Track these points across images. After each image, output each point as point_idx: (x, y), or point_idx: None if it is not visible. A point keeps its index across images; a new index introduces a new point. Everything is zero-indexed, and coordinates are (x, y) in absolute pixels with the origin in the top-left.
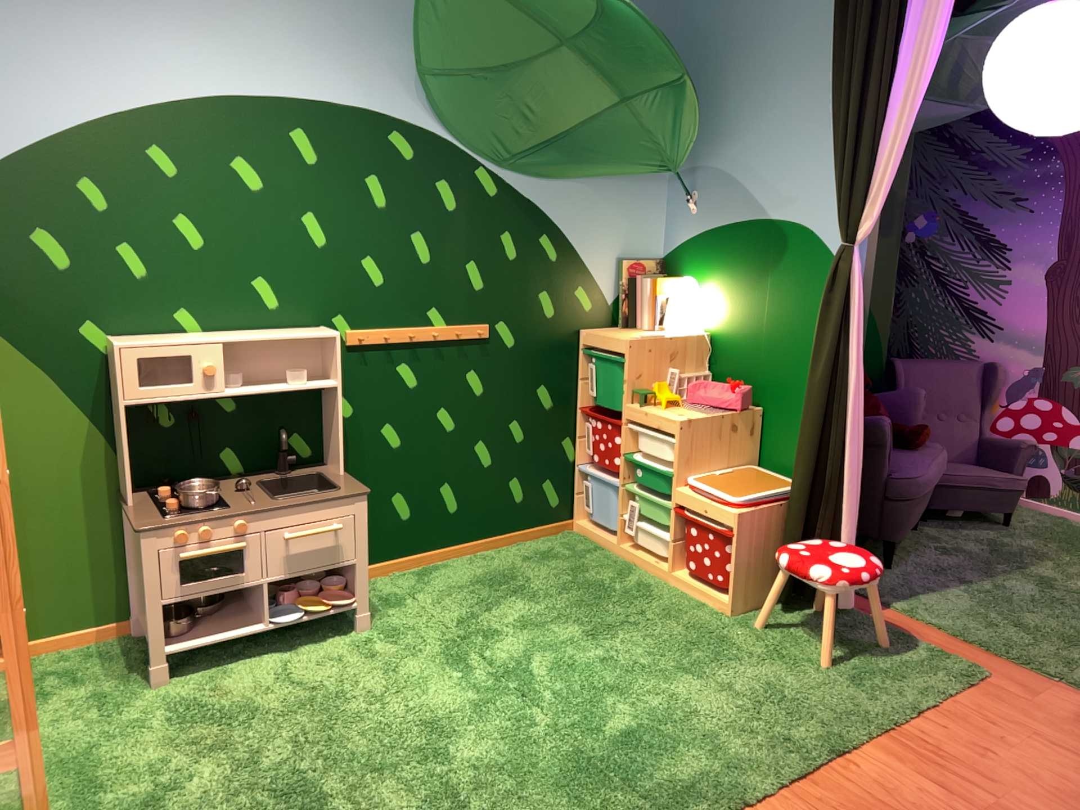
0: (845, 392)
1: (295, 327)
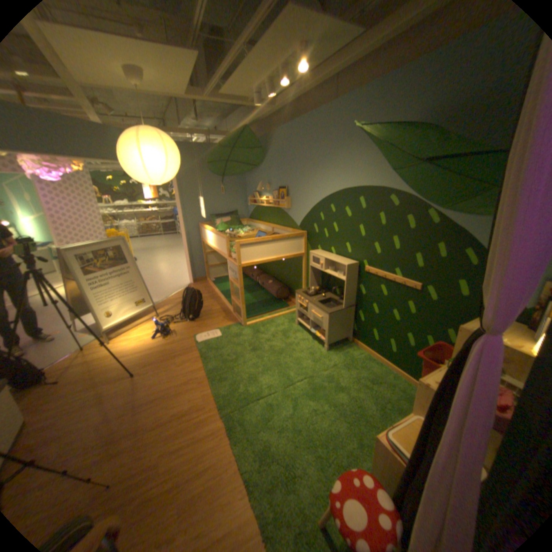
0: (435, 450)
1: (352, 260)
